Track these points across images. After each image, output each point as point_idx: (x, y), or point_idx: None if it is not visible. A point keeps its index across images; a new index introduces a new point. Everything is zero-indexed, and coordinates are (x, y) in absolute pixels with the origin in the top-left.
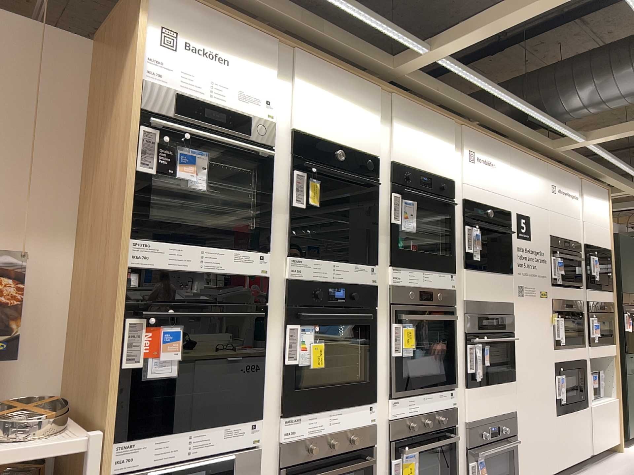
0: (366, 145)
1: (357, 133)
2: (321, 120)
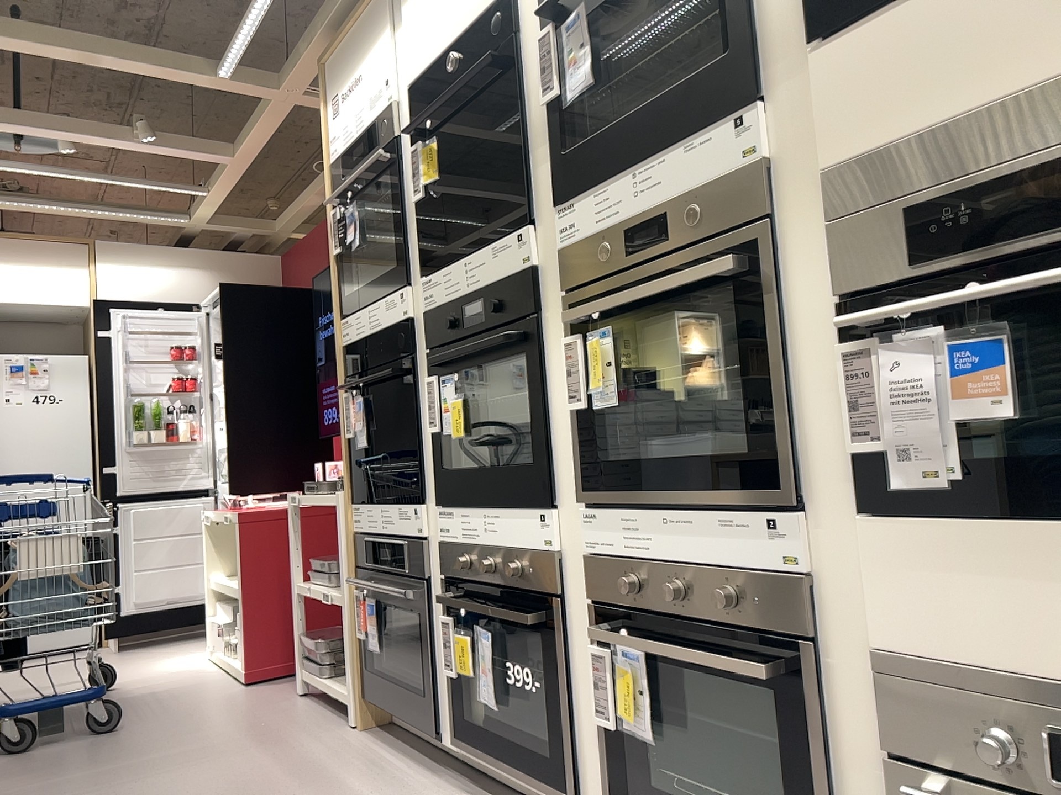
0: None
1: None
2: (426, 28)
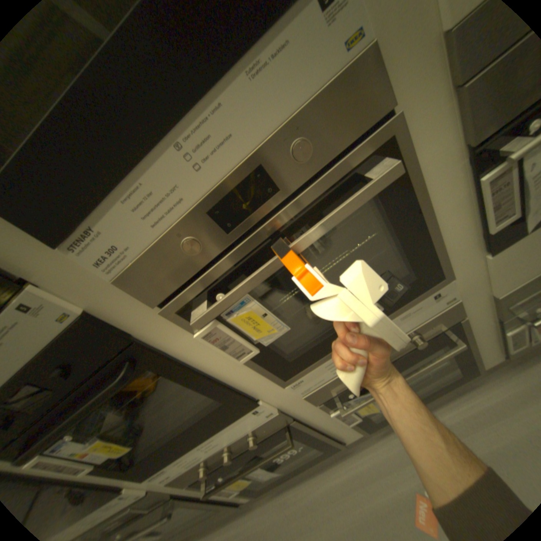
0: None
1: None
2: None
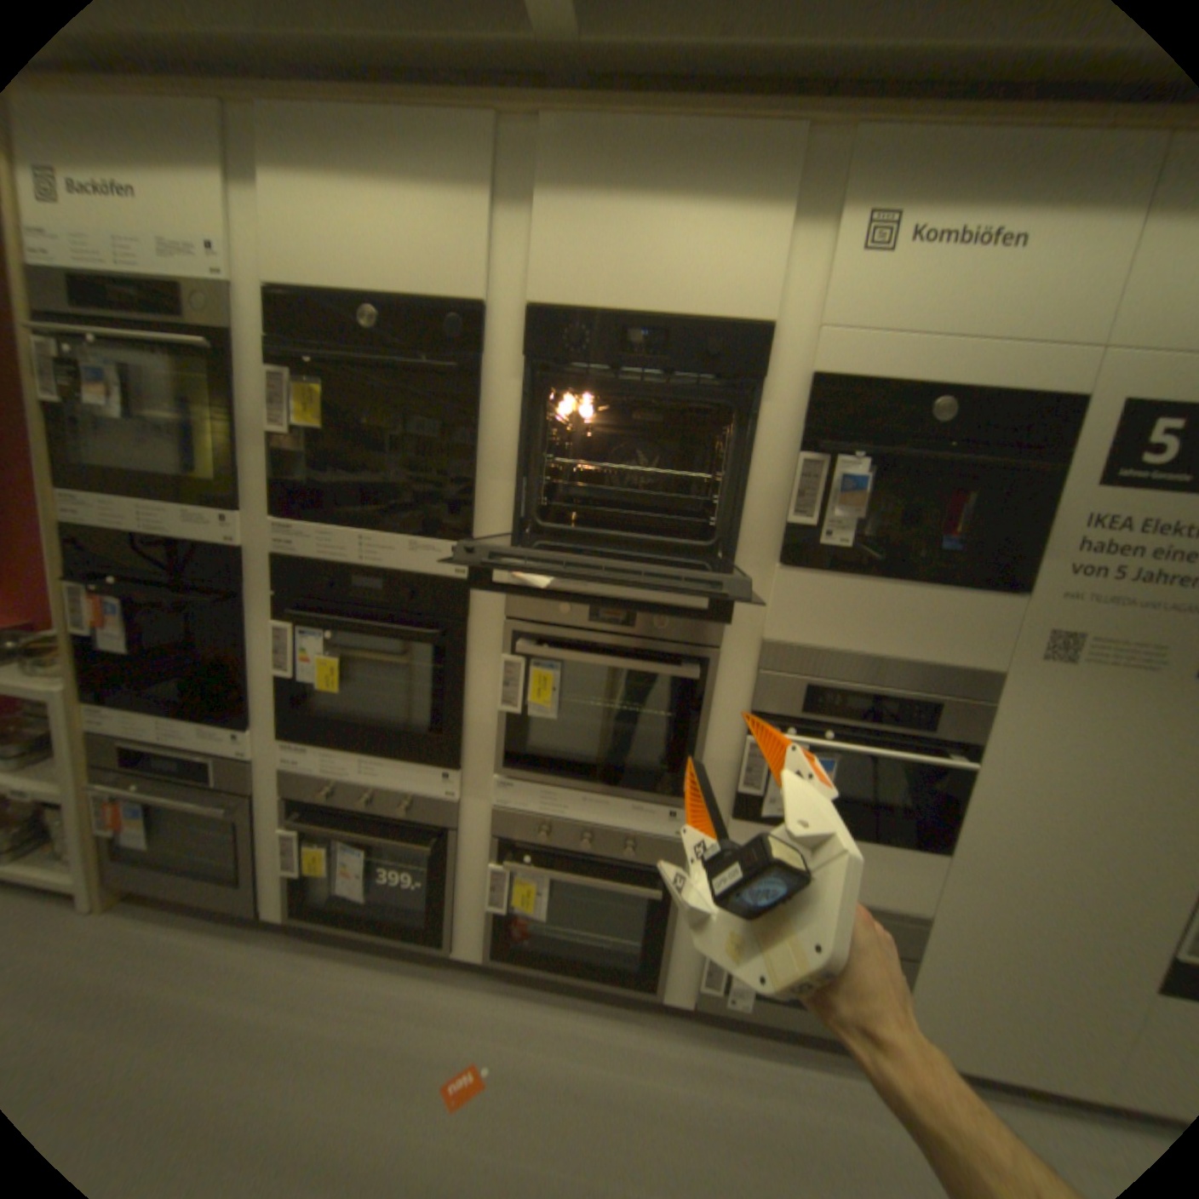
0: (448, 271)
1: (421, 246)
2: (319, 240)
